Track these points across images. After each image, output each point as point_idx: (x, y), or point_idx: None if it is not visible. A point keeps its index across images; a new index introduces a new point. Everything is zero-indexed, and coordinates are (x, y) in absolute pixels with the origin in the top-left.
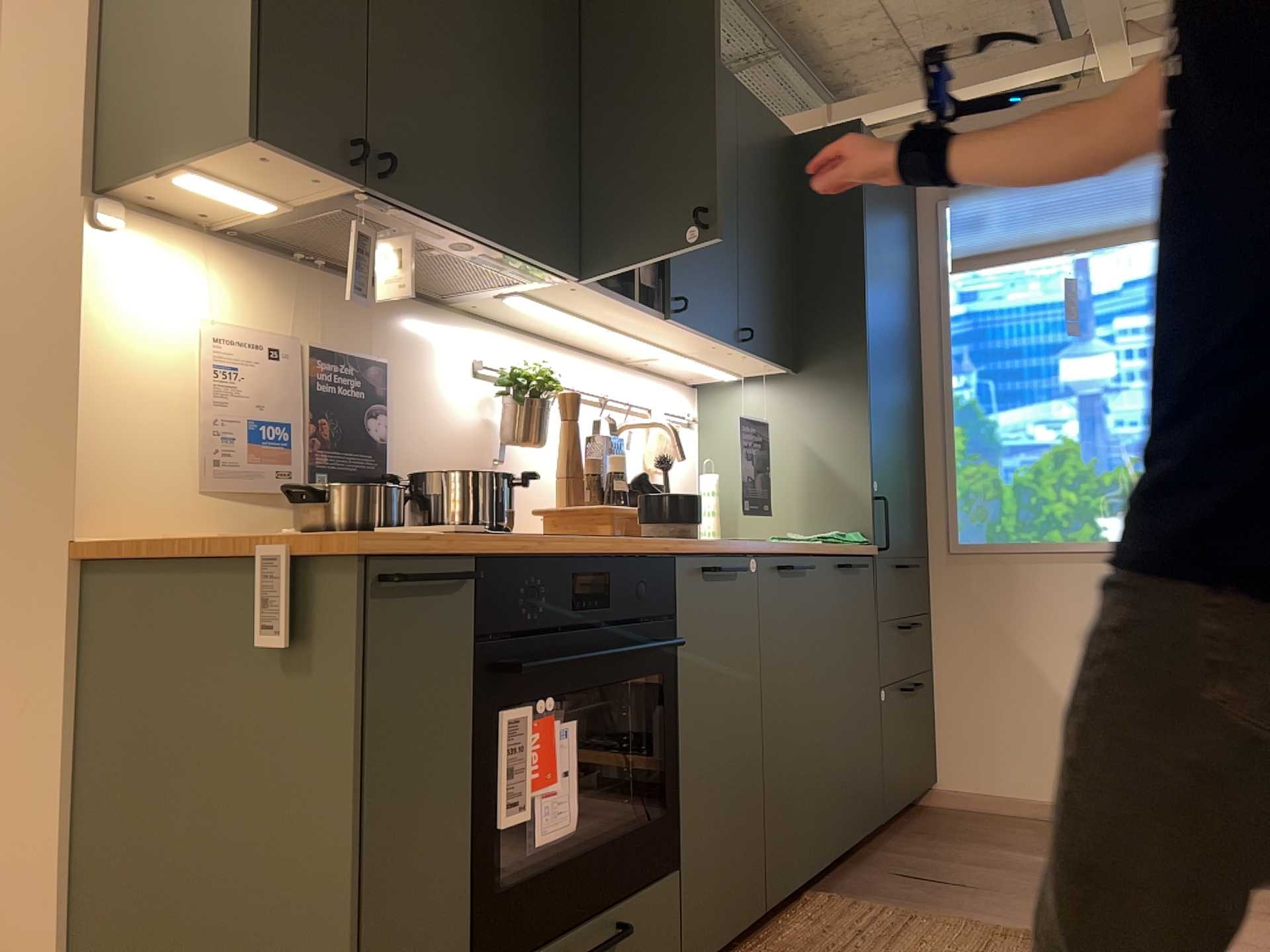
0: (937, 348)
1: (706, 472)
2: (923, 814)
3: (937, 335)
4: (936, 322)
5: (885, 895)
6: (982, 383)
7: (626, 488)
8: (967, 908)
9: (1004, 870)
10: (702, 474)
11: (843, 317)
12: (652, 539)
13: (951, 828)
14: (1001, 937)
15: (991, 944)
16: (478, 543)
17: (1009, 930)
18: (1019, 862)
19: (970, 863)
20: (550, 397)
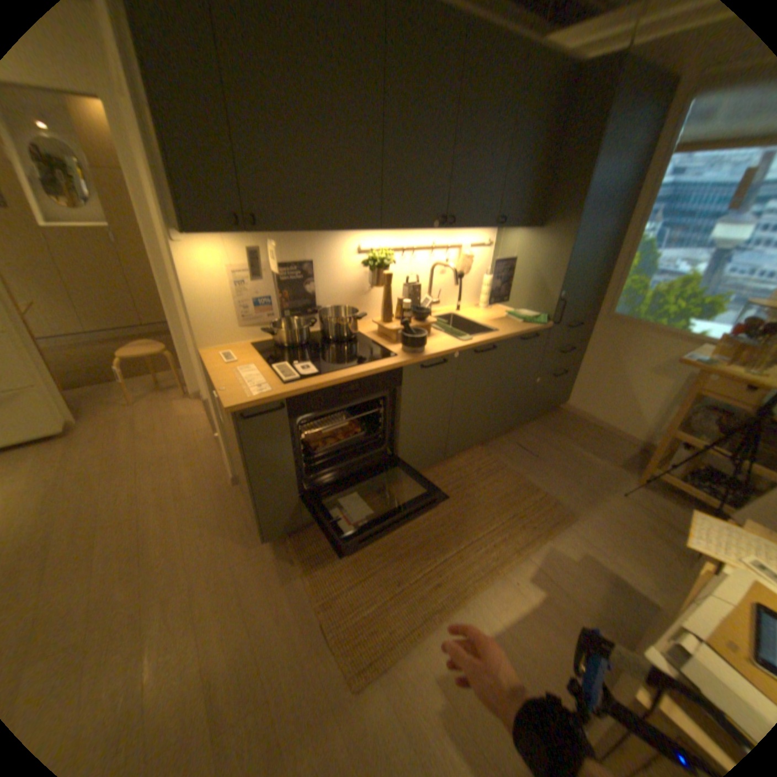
0: (644, 203)
1: (485, 274)
2: (553, 413)
3: (647, 194)
4: (651, 186)
5: (503, 453)
6: (661, 230)
7: (417, 308)
8: (527, 469)
9: (559, 454)
10: (484, 273)
11: (571, 200)
12: (393, 358)
13: (558, 424)
14: (525, 488)
15: (519, 490)
16: (284, 396)
17: (531, 486)
18: (569, 451)
19: (549, 446)
20: (391, 263)
